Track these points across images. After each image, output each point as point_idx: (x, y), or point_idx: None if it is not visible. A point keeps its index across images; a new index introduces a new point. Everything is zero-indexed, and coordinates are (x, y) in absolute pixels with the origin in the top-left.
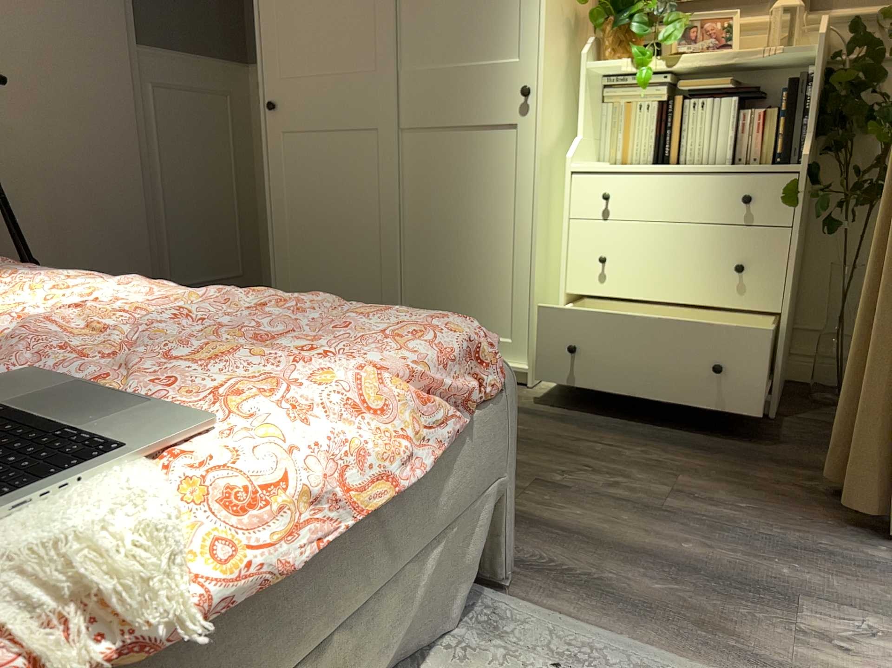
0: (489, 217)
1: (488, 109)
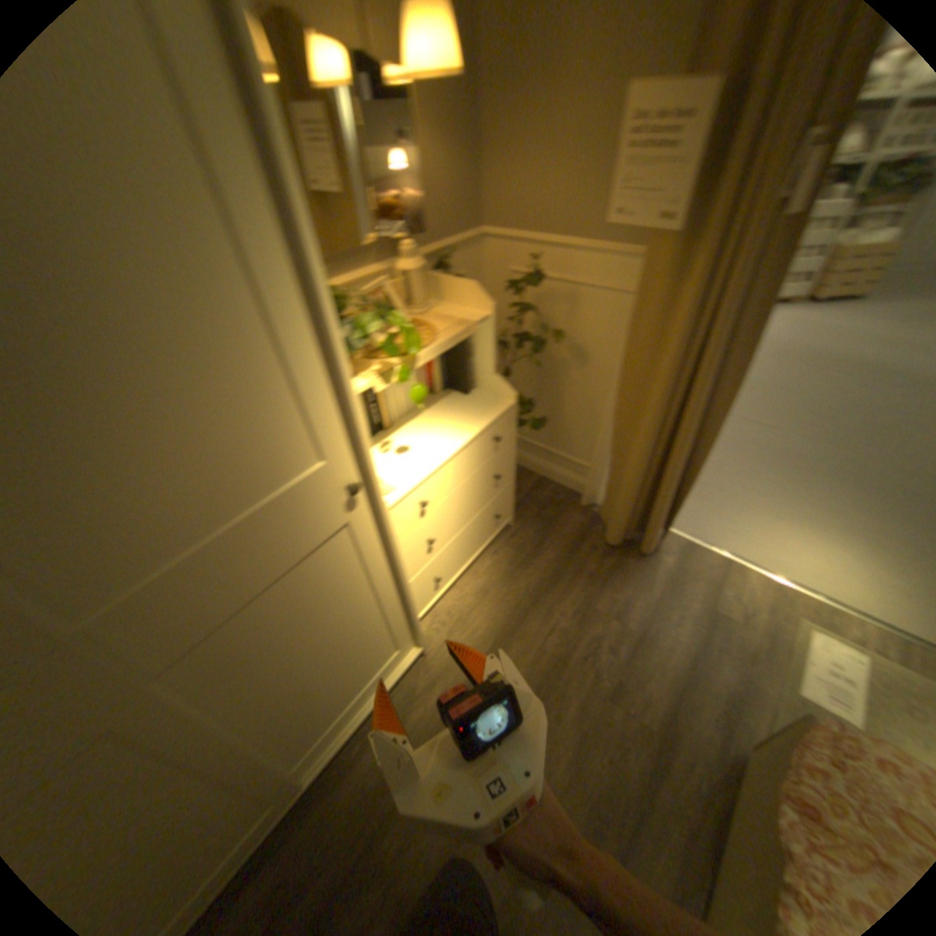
0: (350, 611)
1: (309, 536)
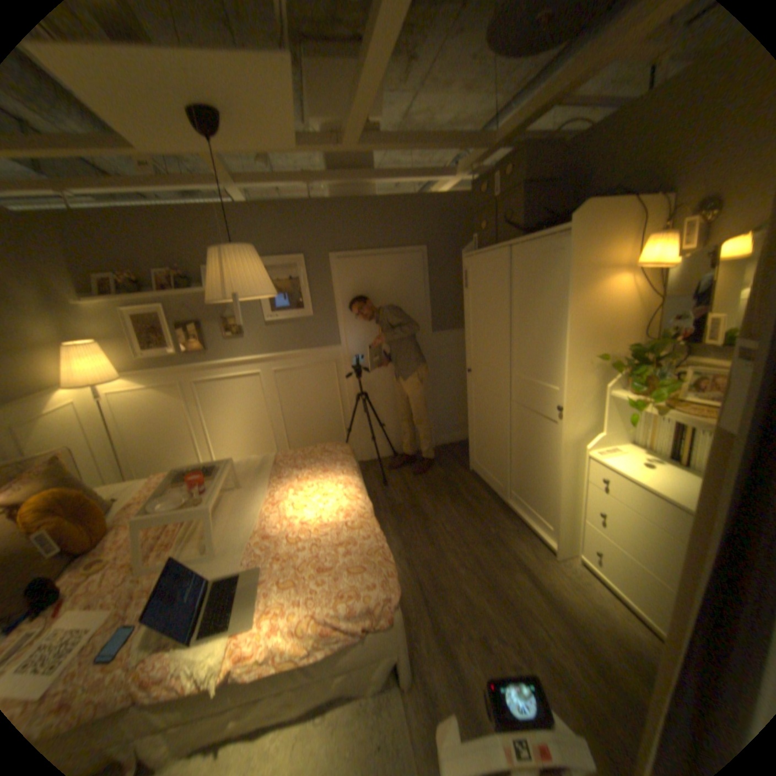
0: (545, 462)
1: (545, 409)
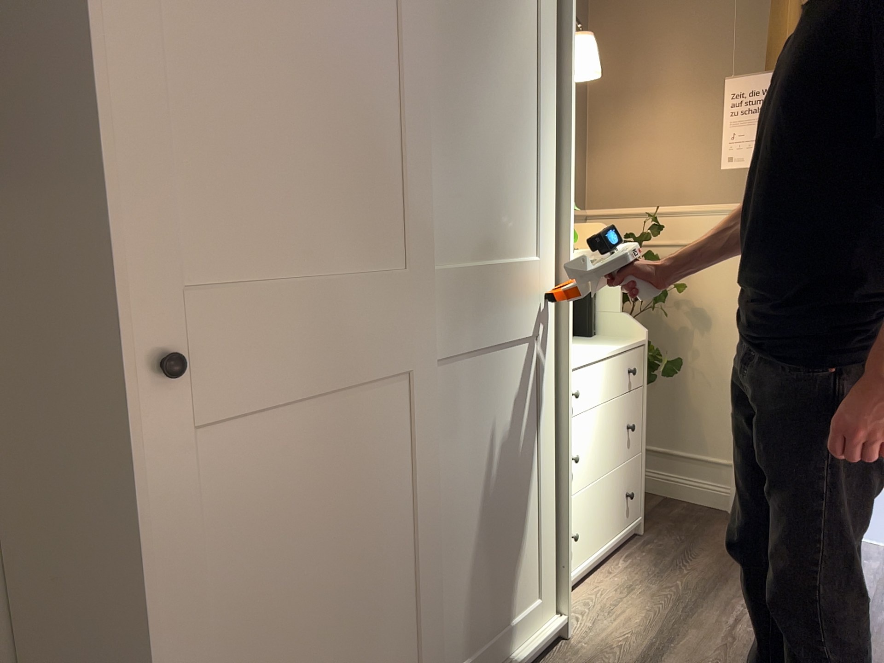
0: (517, 446)
1: (517, 319)
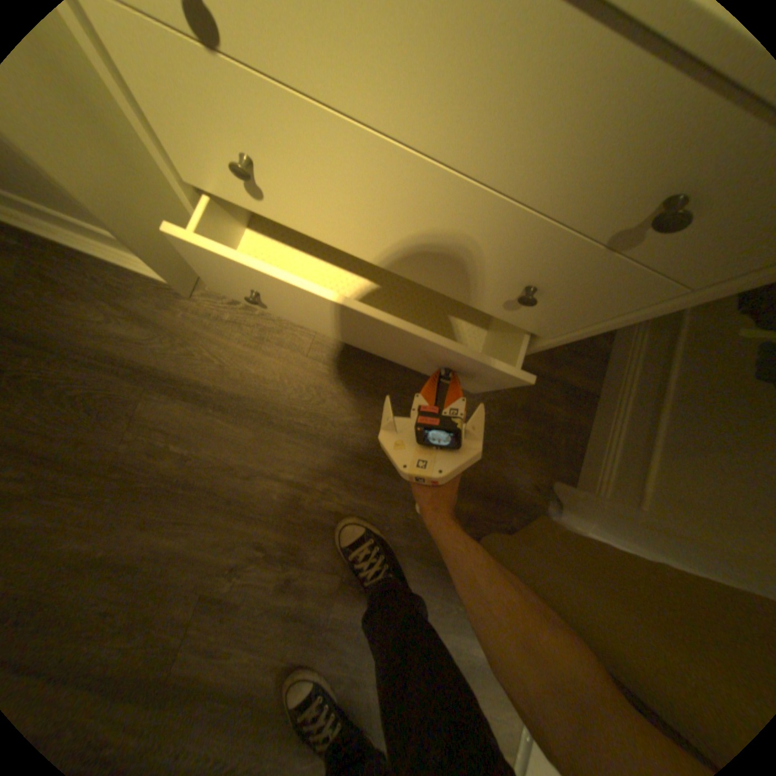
0: None
1: None
